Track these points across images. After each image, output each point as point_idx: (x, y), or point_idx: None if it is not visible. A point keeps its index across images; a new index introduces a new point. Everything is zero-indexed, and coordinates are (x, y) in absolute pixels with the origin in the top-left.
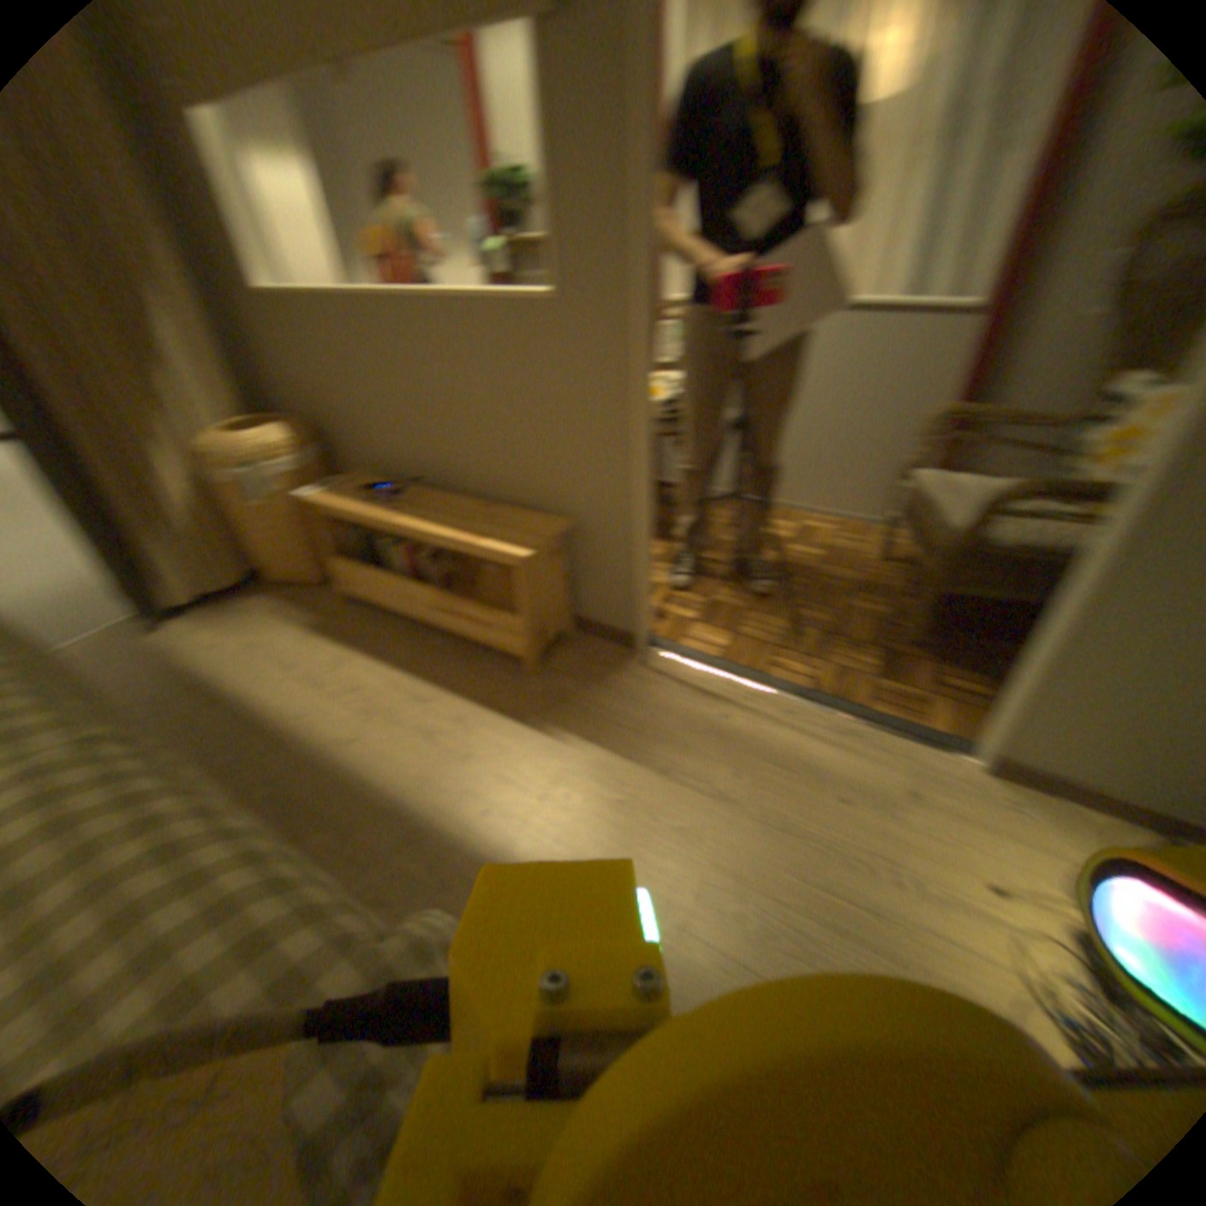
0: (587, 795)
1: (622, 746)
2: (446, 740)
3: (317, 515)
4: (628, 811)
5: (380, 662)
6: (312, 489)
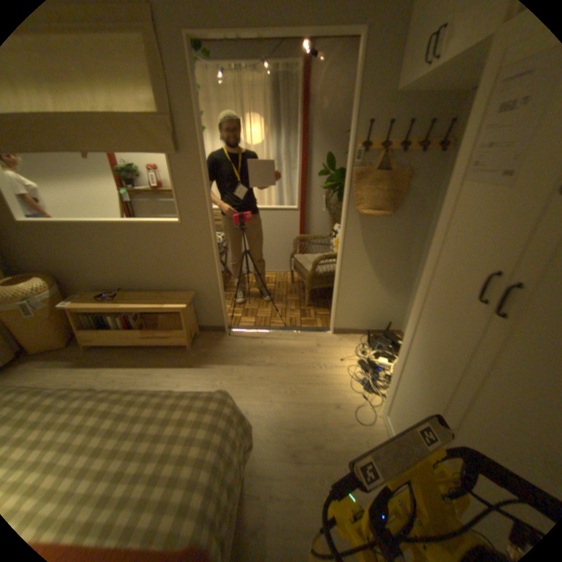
0: (229, 381)
1: (234, 363)
2: (168, 384)
3: (66, 315)
4: (244, 380)
5: (121, 368)
6: (63, 304)
